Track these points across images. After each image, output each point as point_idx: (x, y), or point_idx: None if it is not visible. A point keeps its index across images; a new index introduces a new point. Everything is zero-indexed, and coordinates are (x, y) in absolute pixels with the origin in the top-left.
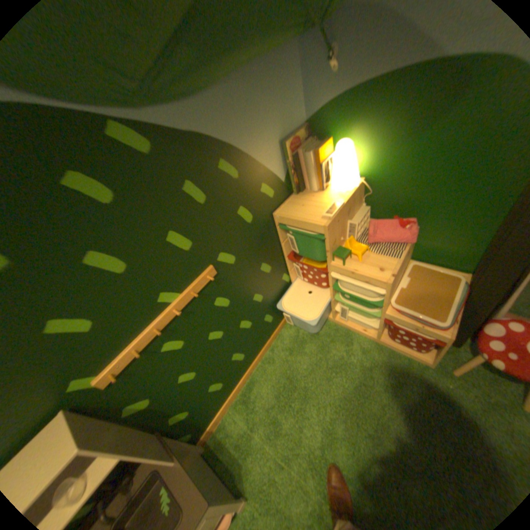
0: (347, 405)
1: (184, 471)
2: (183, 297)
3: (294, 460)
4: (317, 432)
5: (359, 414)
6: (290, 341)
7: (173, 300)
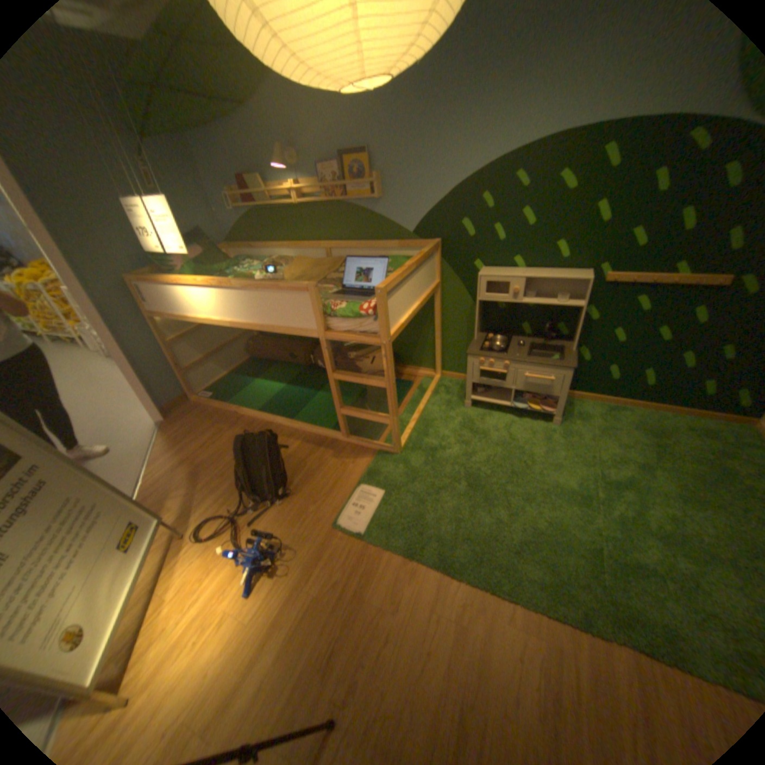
0: (689, 479)
1: (575, 356)
2: (688, 277)
3: (606, 448)
4: (641, 460)
5: (691, 489)
6: (702, 429)
7: (681, 273)
